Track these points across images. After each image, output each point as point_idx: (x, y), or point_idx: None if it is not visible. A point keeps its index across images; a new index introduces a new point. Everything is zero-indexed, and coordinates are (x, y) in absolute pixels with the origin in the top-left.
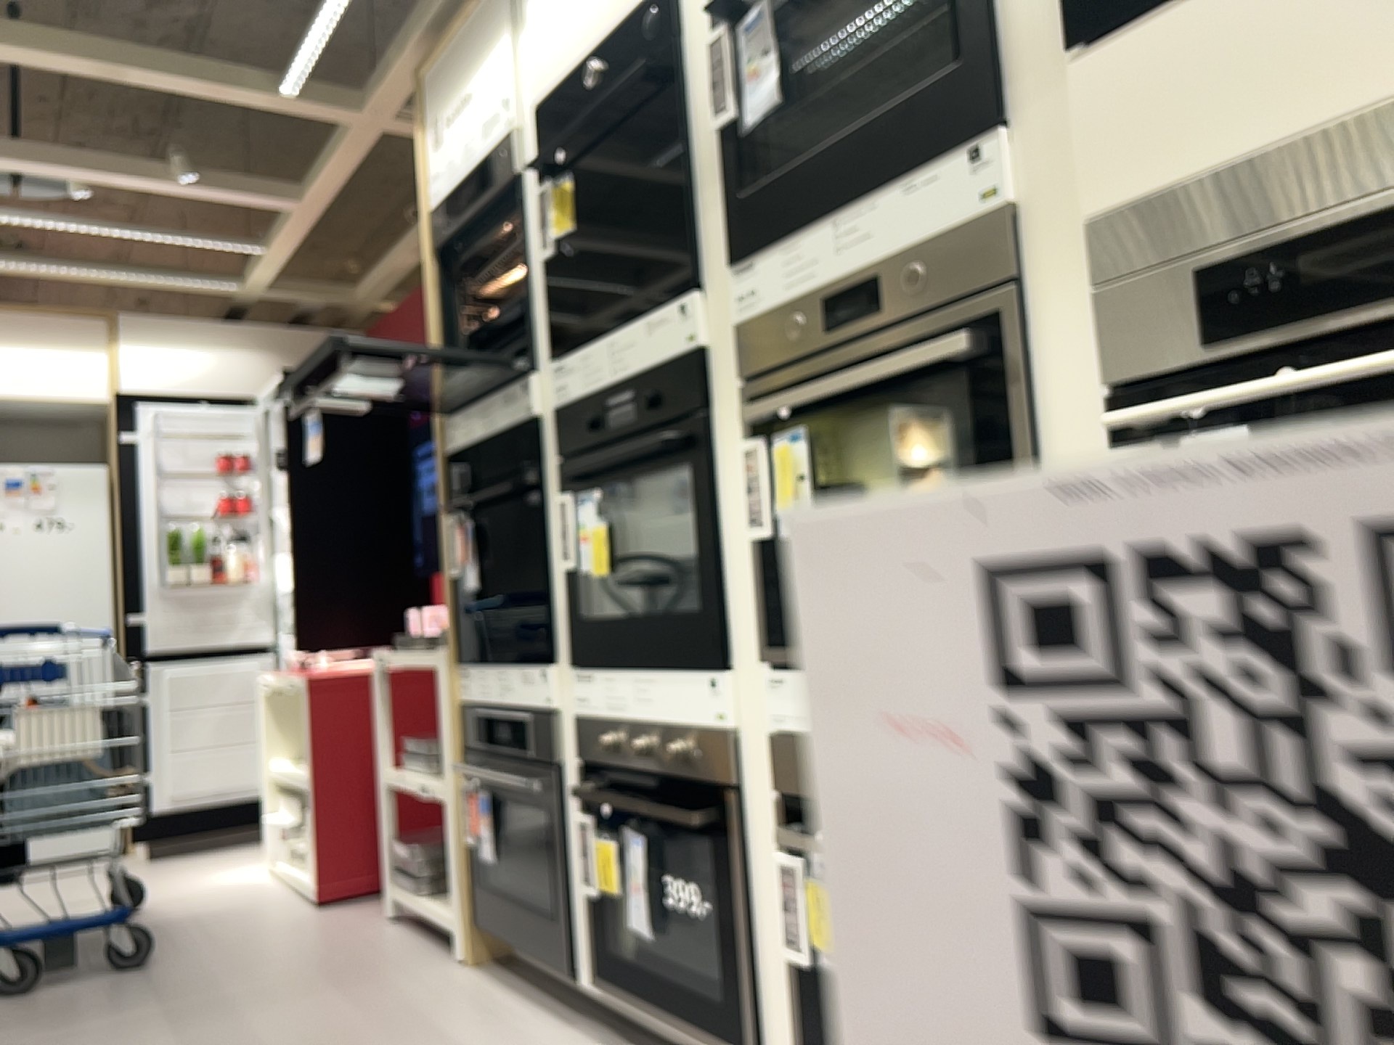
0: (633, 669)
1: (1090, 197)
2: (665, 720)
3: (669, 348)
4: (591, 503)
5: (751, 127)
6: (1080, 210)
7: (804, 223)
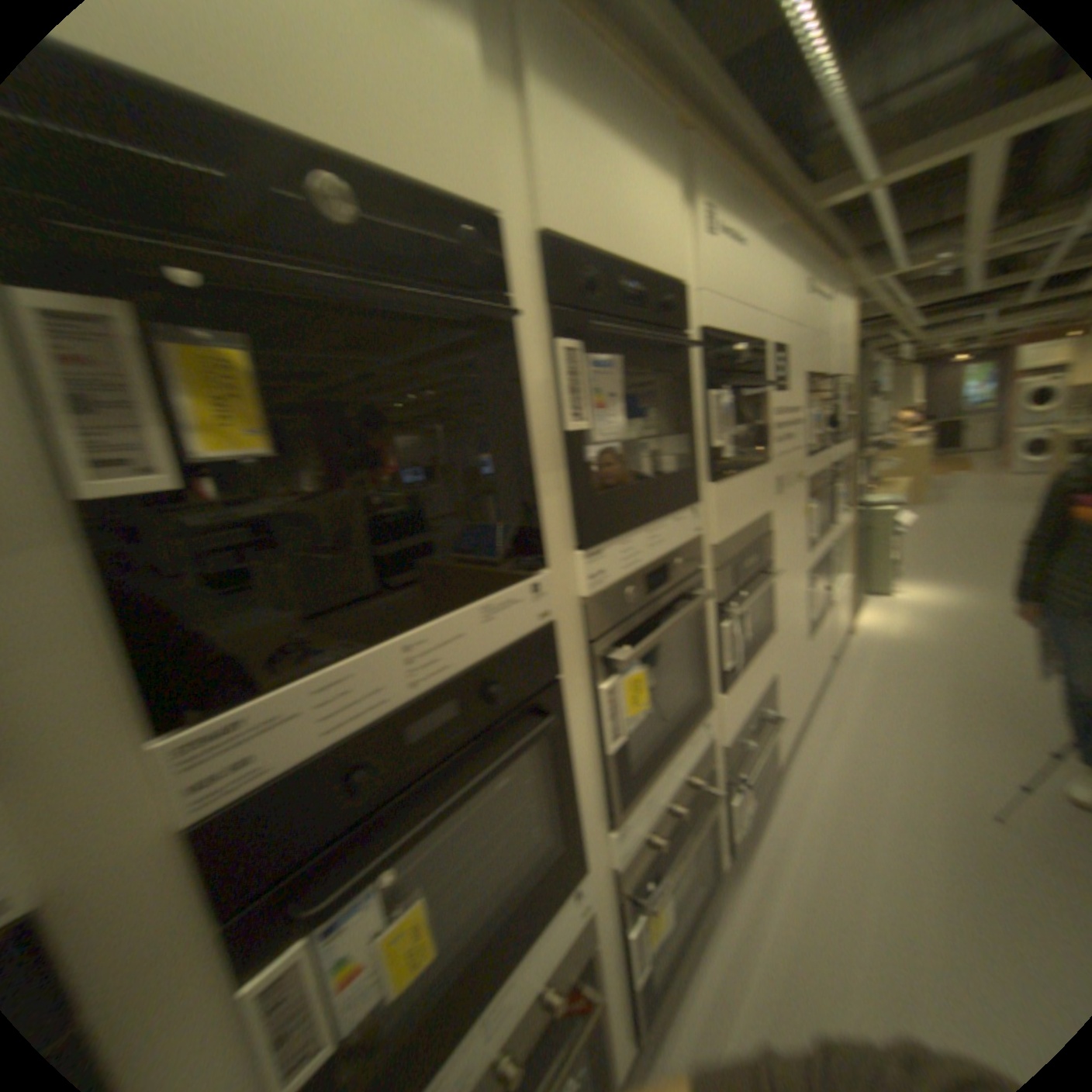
0: (482, 1009)
1: (720, 540)
2: (532, 997)
3: (522, 631)
4: (376, 898)
5: (588, 440)
6: (712, 543)
7: (636, 528)
